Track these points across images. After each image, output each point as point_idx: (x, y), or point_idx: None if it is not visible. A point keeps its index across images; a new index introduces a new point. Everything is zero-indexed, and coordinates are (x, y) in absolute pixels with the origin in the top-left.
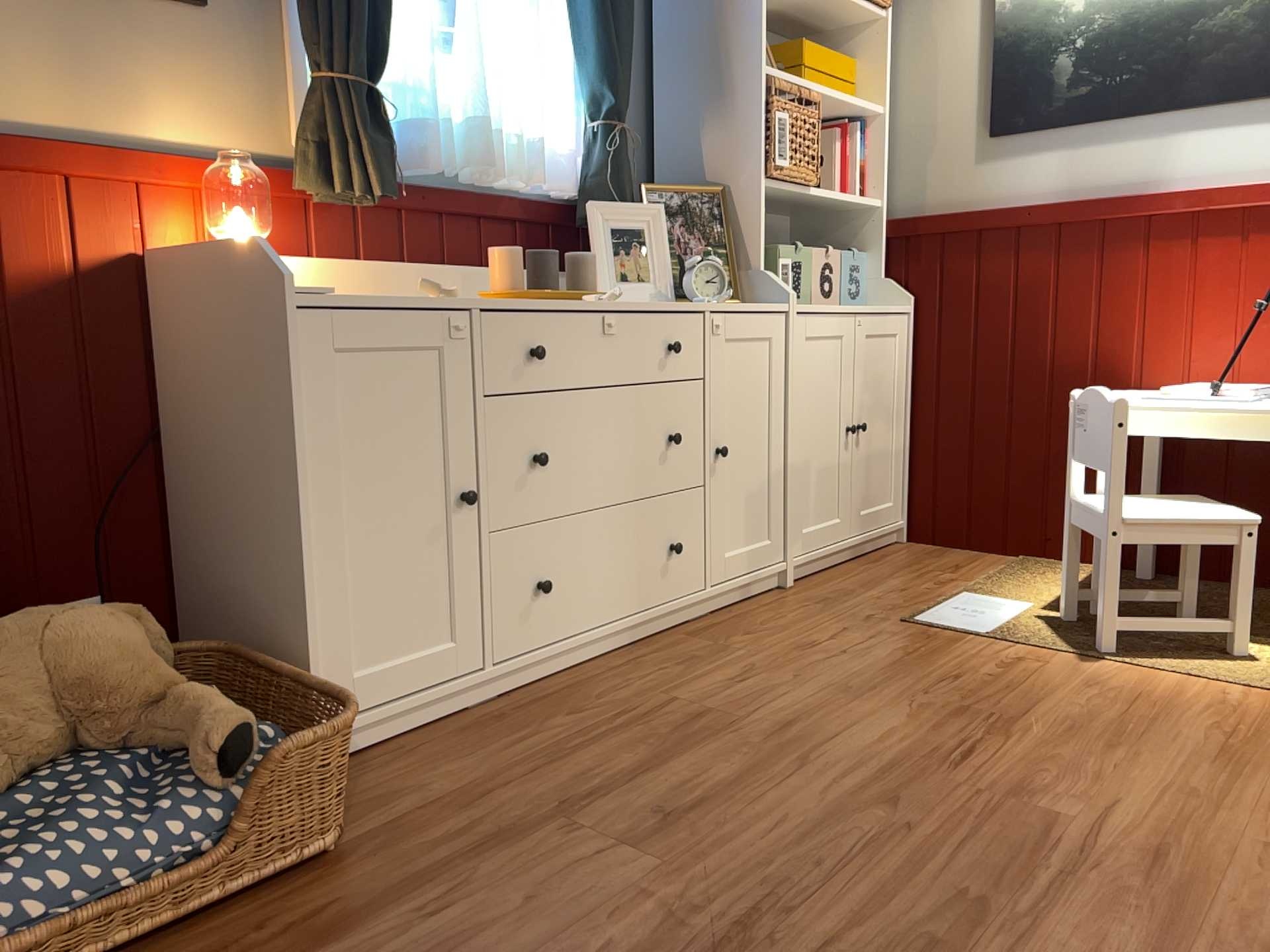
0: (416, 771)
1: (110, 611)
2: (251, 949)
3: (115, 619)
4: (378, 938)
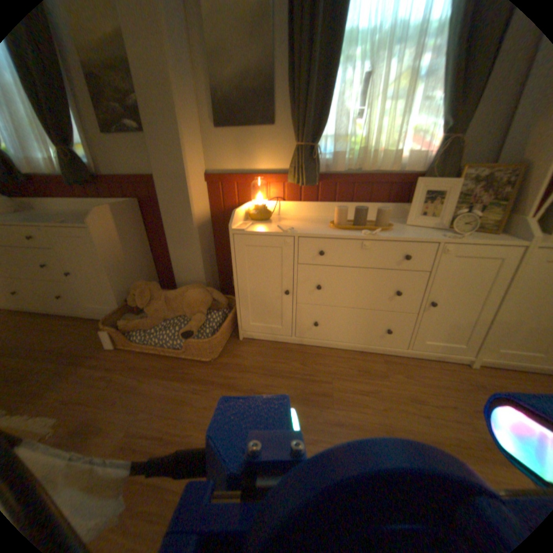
0: (252, 353)
1: (205, 290)
2: (176, 371)
3: (201, 293)
4: (184, 388)
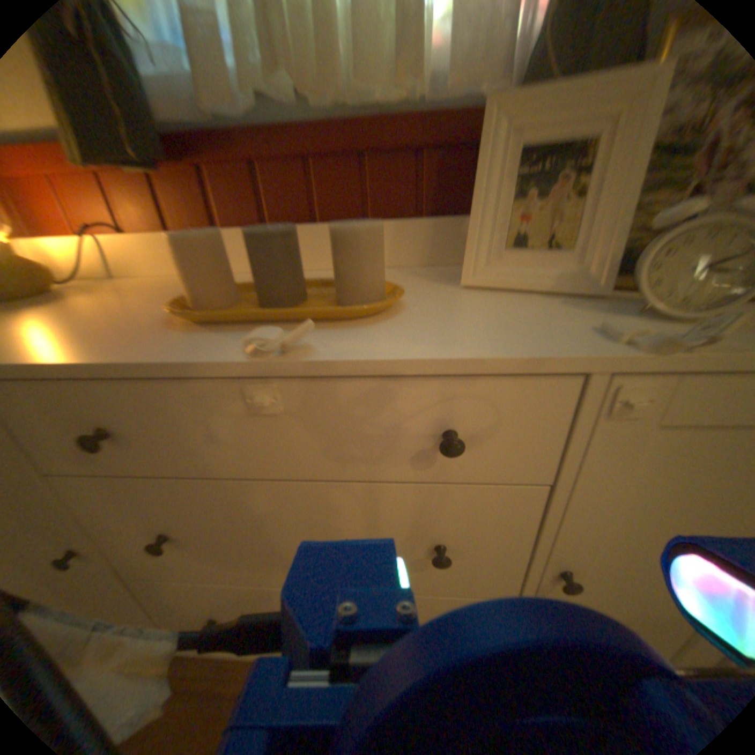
0: None
1: None
2: None
3: None
4: None
